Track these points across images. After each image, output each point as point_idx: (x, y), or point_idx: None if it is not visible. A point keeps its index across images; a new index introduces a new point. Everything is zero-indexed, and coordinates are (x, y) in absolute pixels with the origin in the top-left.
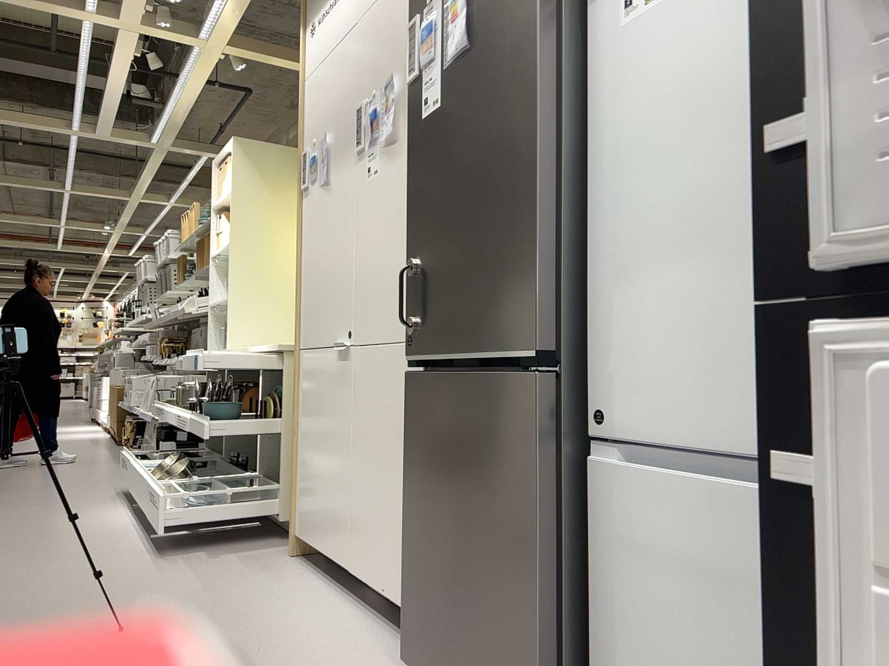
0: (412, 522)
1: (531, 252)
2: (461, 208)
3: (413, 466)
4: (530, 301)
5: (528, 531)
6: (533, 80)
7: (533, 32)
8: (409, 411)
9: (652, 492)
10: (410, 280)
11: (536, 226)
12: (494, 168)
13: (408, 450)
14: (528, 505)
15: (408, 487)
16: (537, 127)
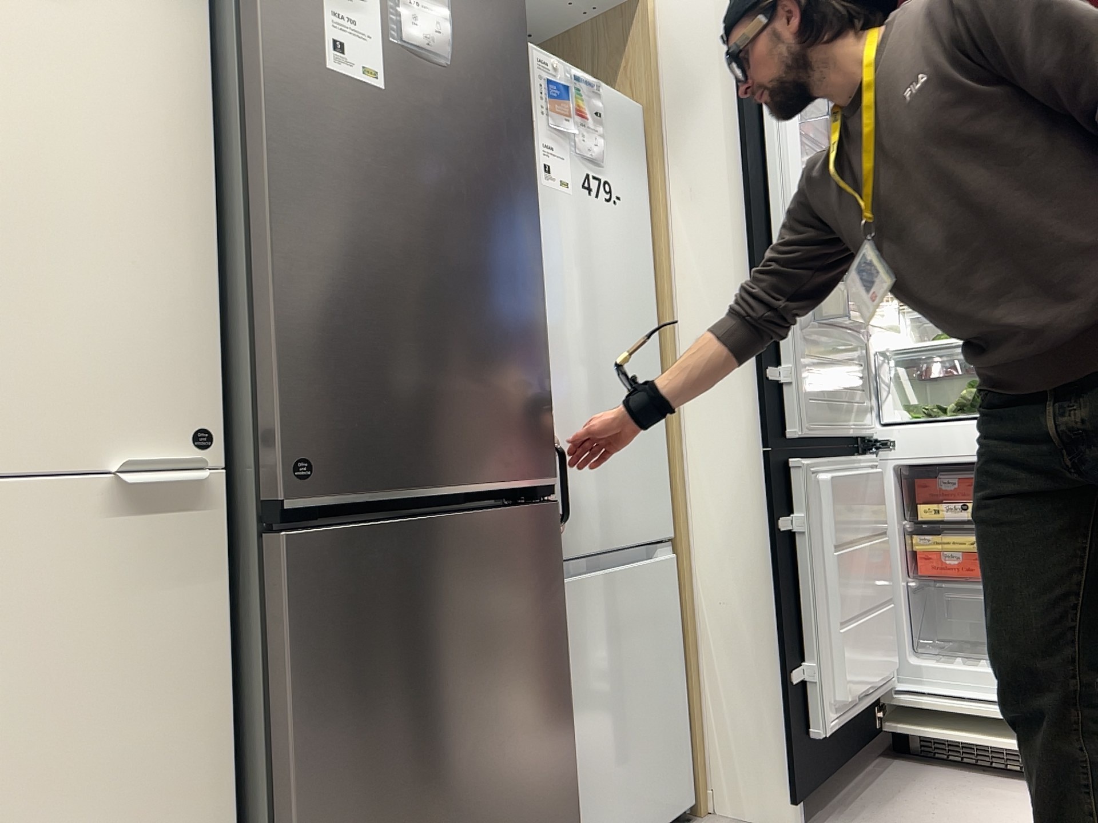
0: (330, 818)
1: (541, 369)
2: (440, 275)
3: (326, 709)
4: (544, 422)
5: (558, 671)
6: (531, 186)
7: (528, 135)
8: (302, 607)
9: (587, 592)
10: (291, 348)
11: (544, 343)
12: (493, 252)
13: (306, 683)
14: (557, 643)
15: (309, 760)
16: (539, 239)
